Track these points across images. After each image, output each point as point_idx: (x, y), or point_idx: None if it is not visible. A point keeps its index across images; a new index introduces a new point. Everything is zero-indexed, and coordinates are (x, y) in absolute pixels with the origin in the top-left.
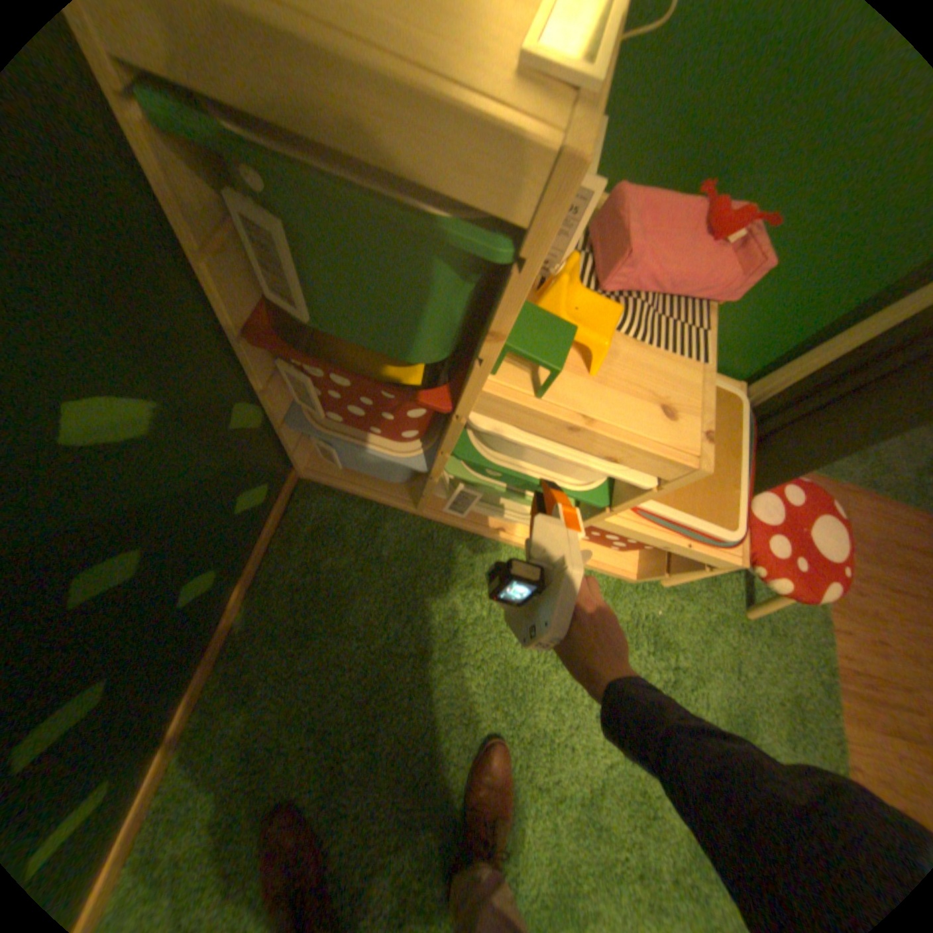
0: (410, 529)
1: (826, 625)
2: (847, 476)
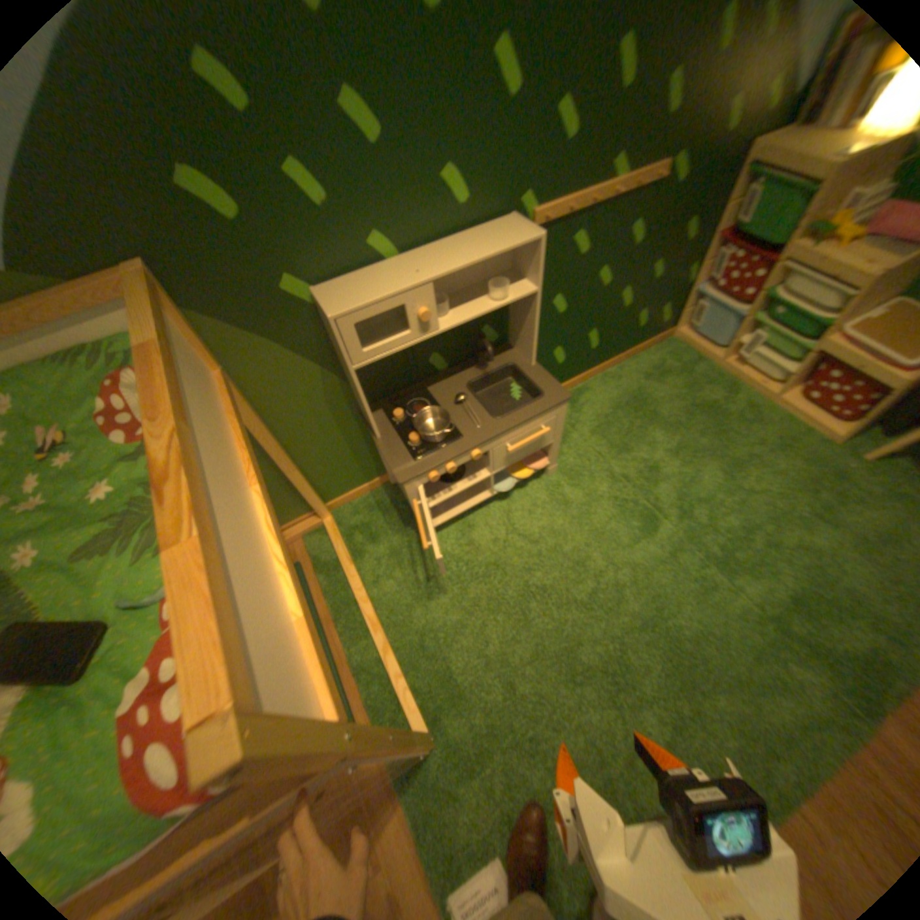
0: (712, 370)
1: None
2: None
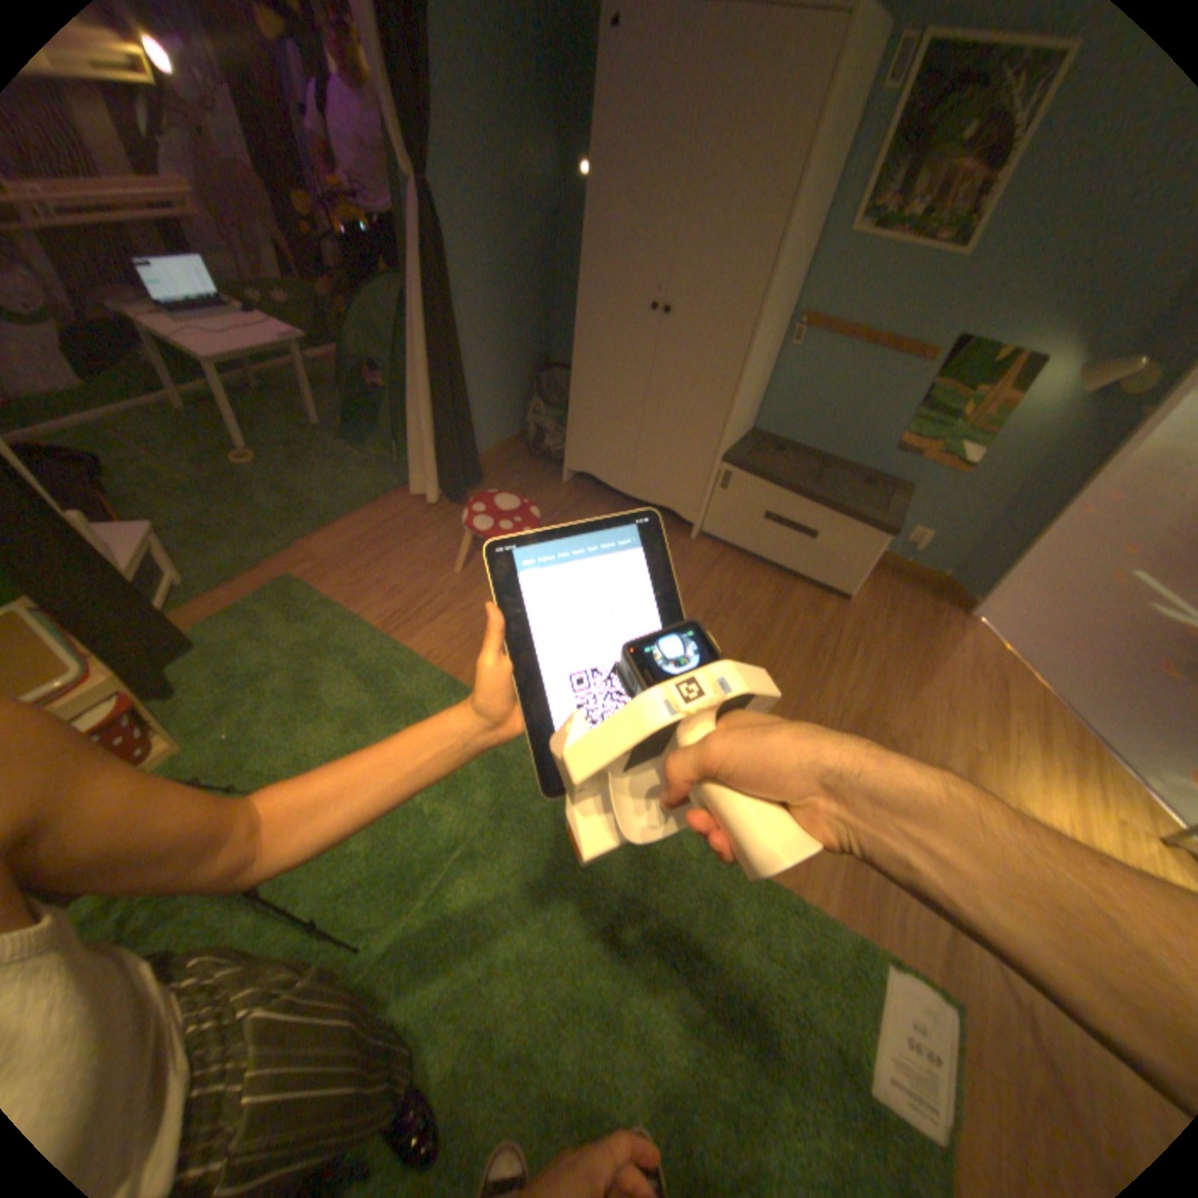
0: None
1: (348, 617)
2: (290, 539)
